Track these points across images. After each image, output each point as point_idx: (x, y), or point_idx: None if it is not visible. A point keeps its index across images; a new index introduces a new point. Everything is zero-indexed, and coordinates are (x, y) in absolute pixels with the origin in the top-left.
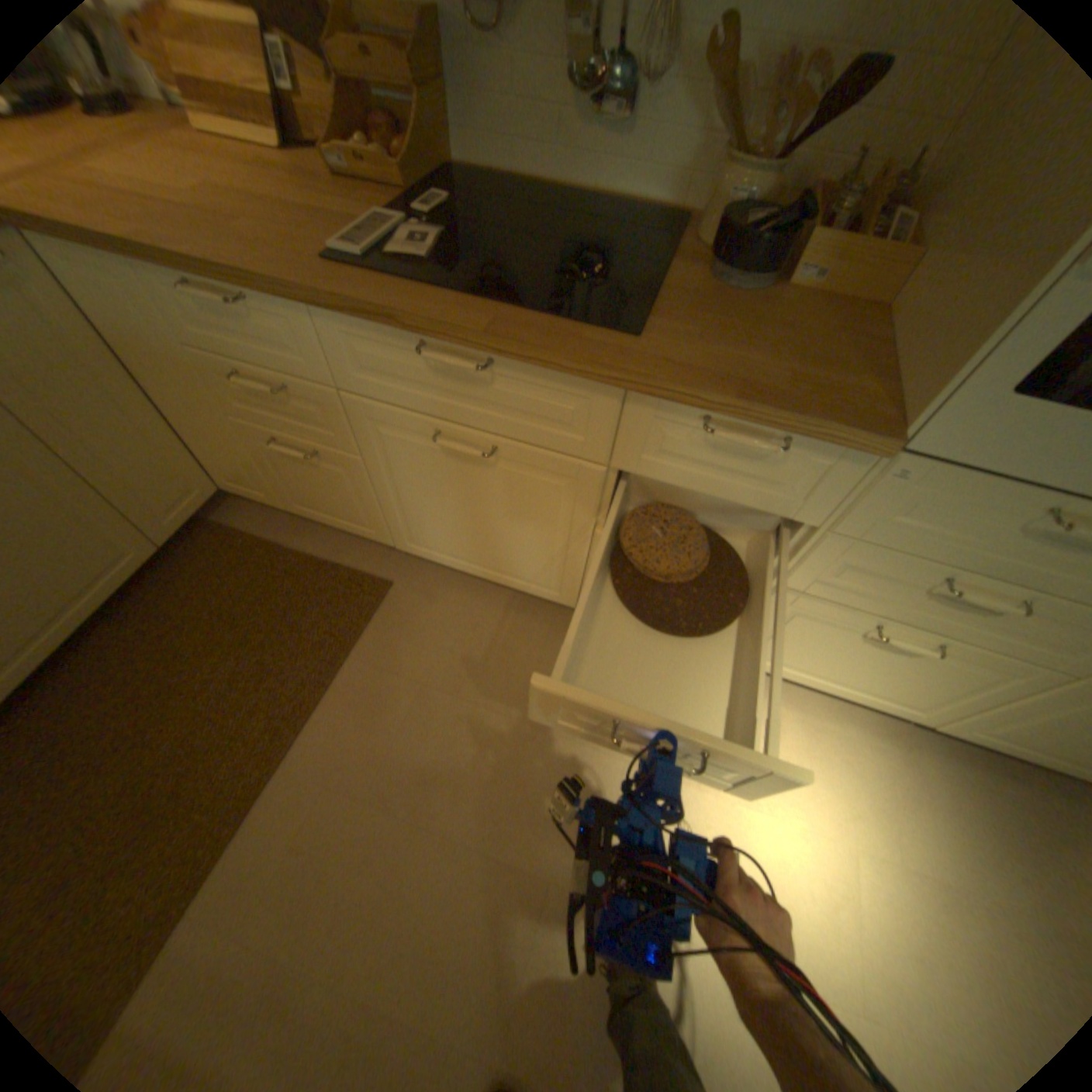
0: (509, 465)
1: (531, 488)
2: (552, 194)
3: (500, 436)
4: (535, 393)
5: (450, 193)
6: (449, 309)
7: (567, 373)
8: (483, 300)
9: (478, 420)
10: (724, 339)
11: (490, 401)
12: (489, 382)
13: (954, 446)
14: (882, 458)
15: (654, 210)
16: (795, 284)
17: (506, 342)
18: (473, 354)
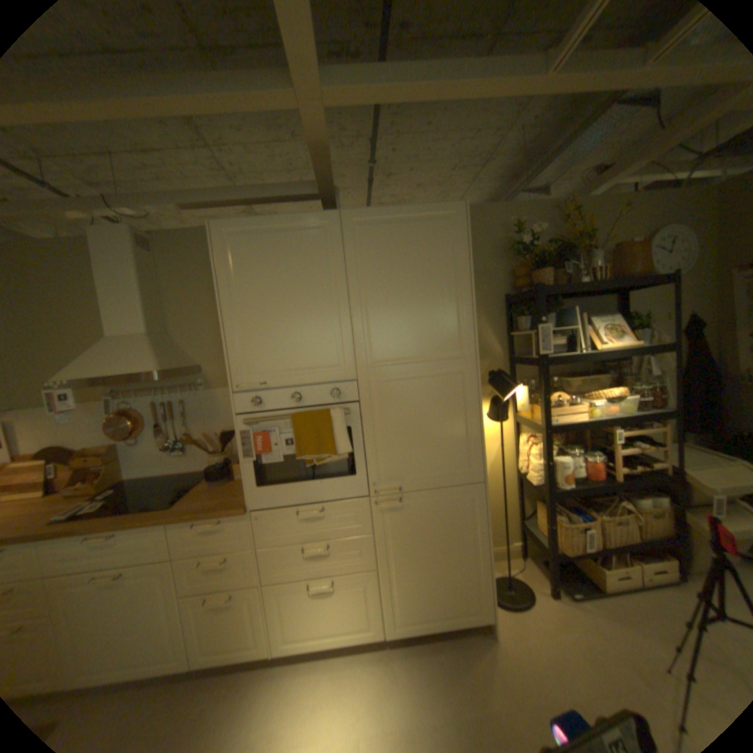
0: (129, 582)
1: (141, 590)
2: (163, 480)
3: (123, 569)
4: (132, 542)
5: (120, 491)
6: (96, 524)
7: (139, 529)
8: (112, 518)
9: (111, 565)
10: (199, 502)
11: (115, 554)
12: (114, 545)
13: (258, 506)
14: (247, 517)
15: (201, 474)
16: (235, 481)
17: (116, 527)
18: (106, 537)
